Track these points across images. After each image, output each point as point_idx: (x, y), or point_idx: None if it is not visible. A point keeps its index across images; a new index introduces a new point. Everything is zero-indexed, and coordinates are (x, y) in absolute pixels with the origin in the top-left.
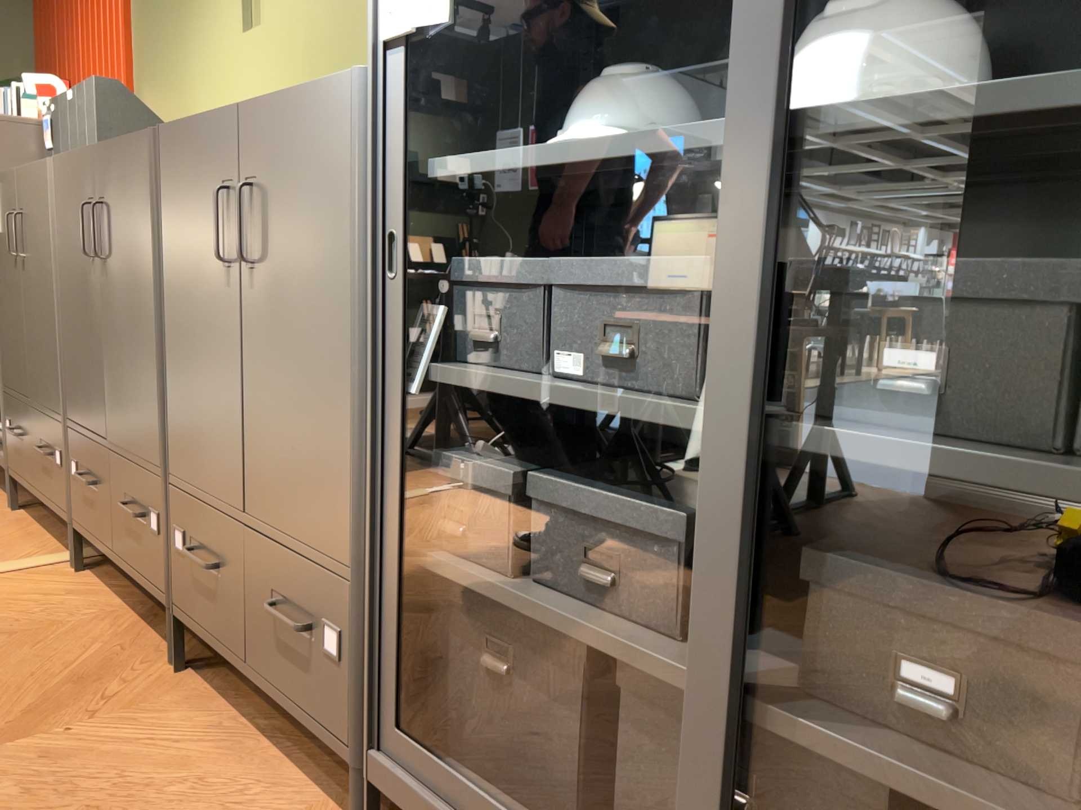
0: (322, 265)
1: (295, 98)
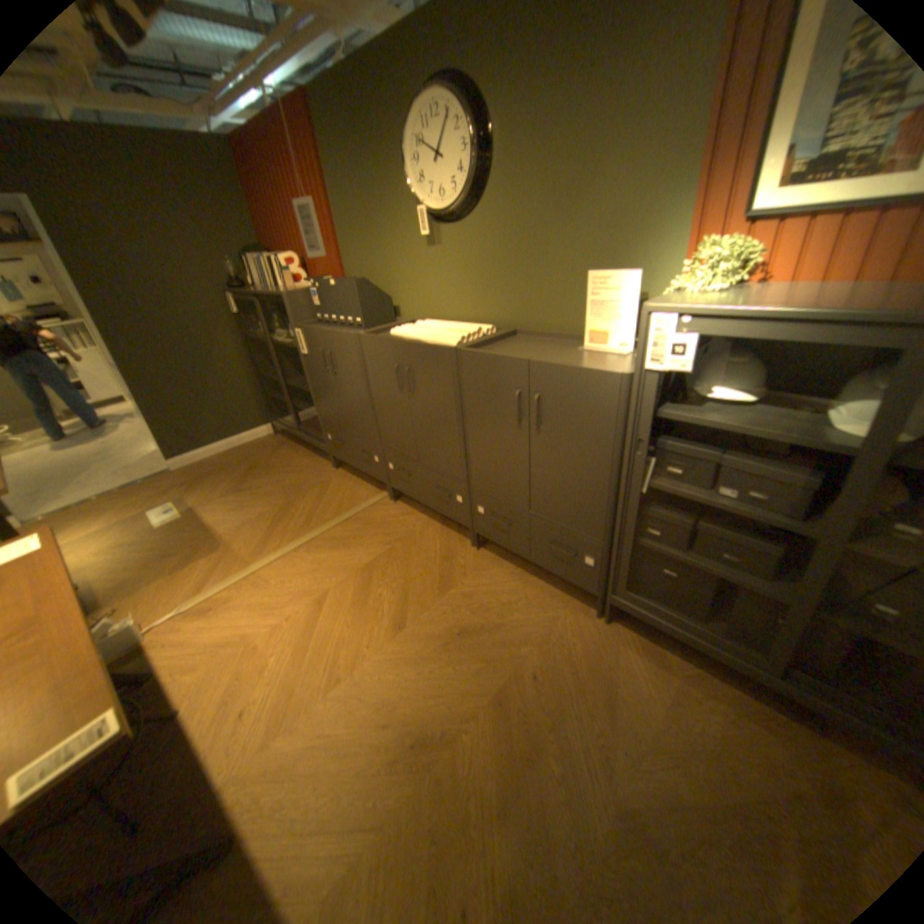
0: (592, 440)
1: (576, 371)
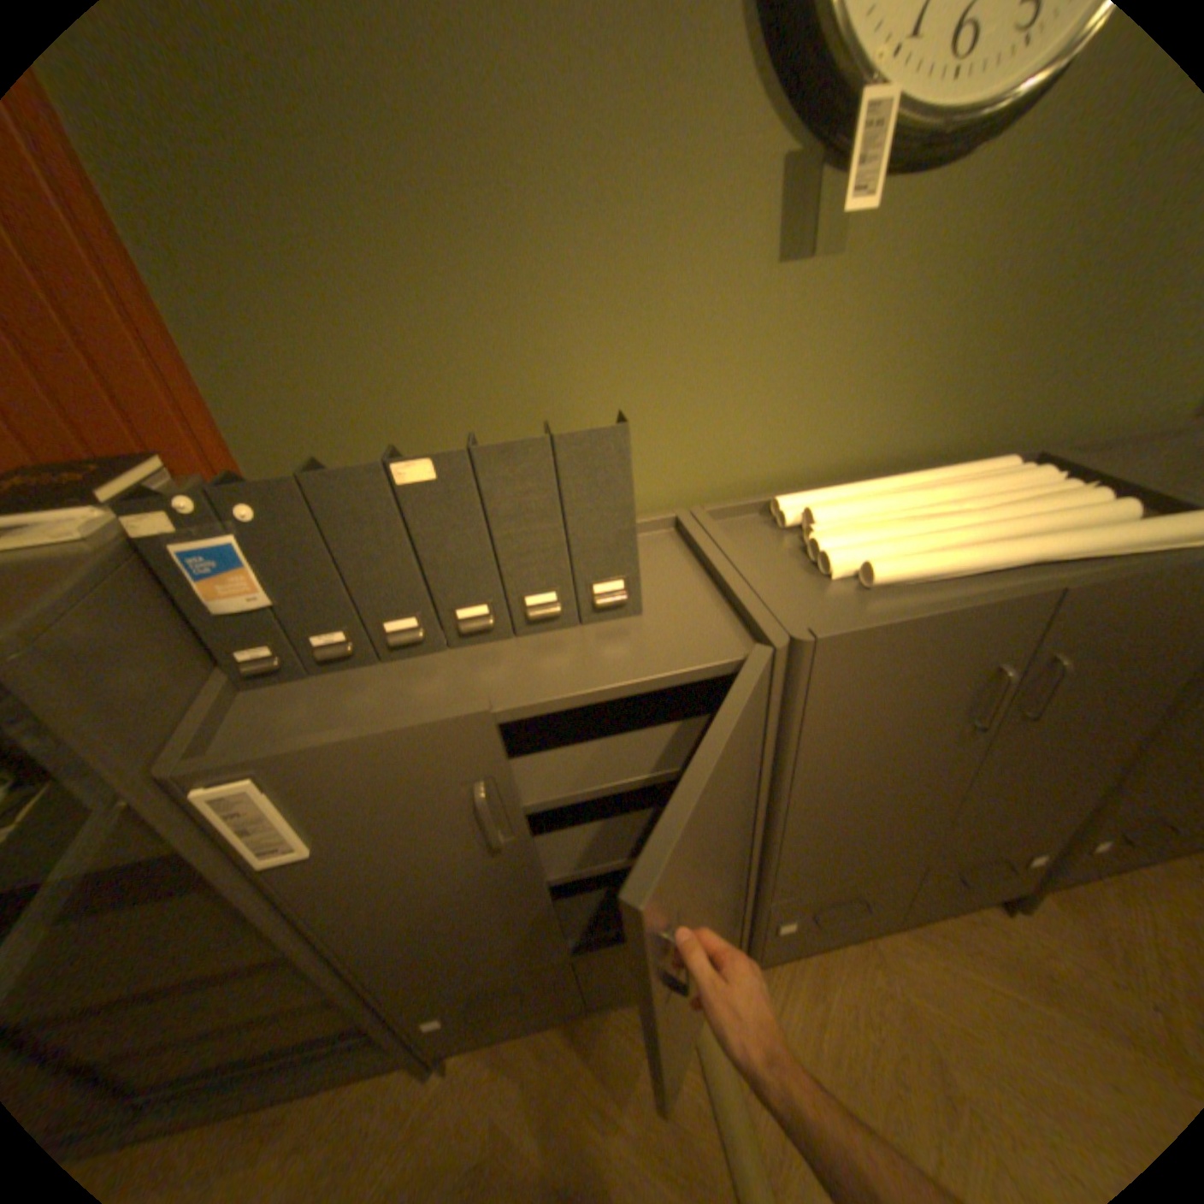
0: None
1: None
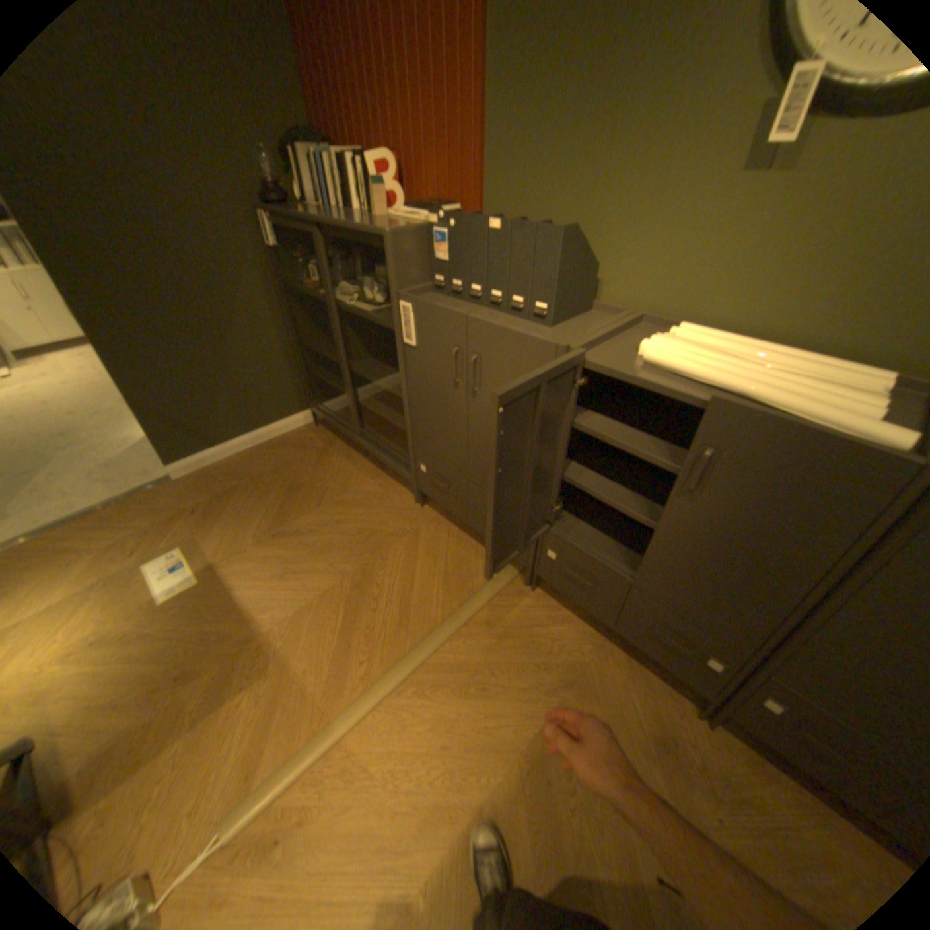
0: None
1: None
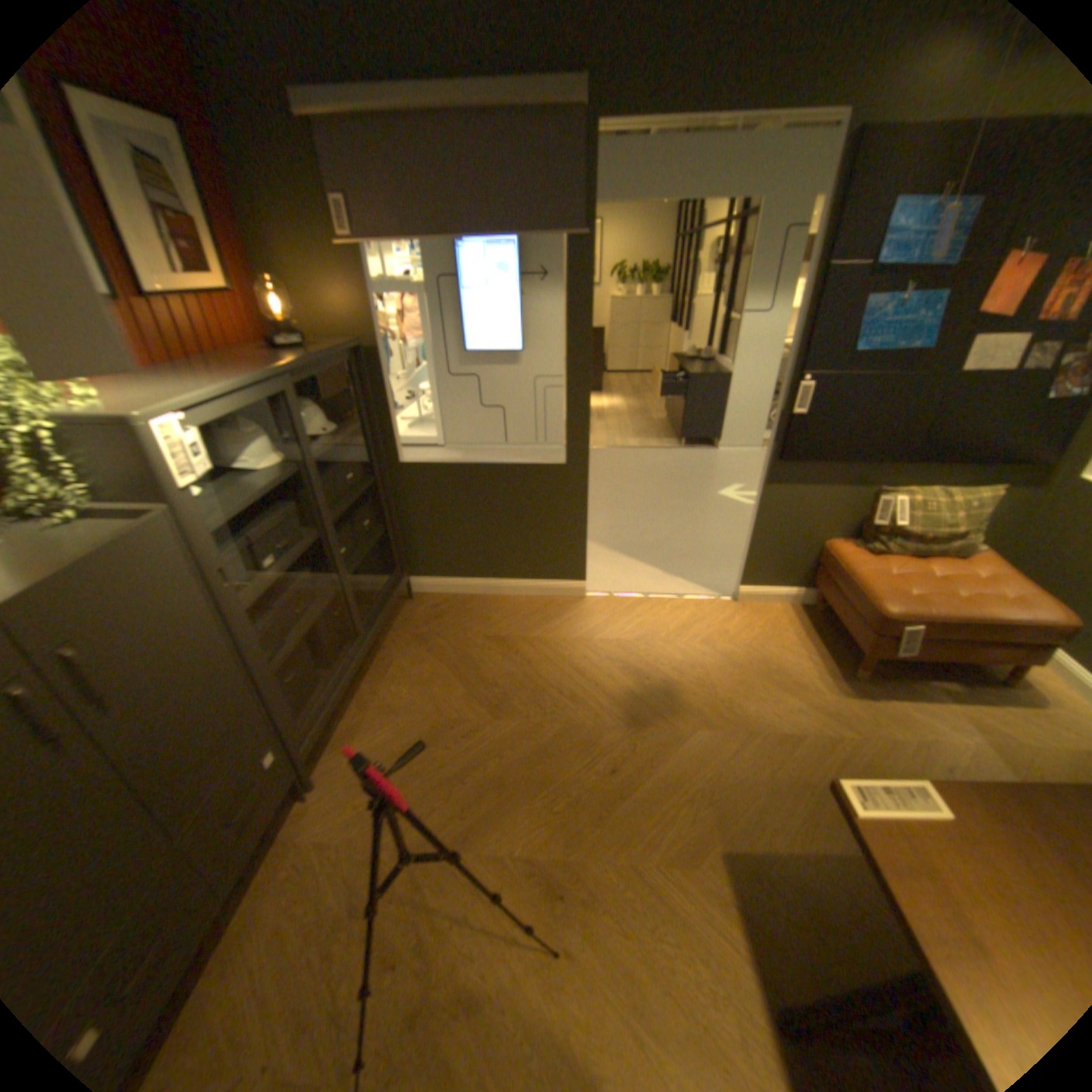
0: (186, 621)
1: (107, 553)
